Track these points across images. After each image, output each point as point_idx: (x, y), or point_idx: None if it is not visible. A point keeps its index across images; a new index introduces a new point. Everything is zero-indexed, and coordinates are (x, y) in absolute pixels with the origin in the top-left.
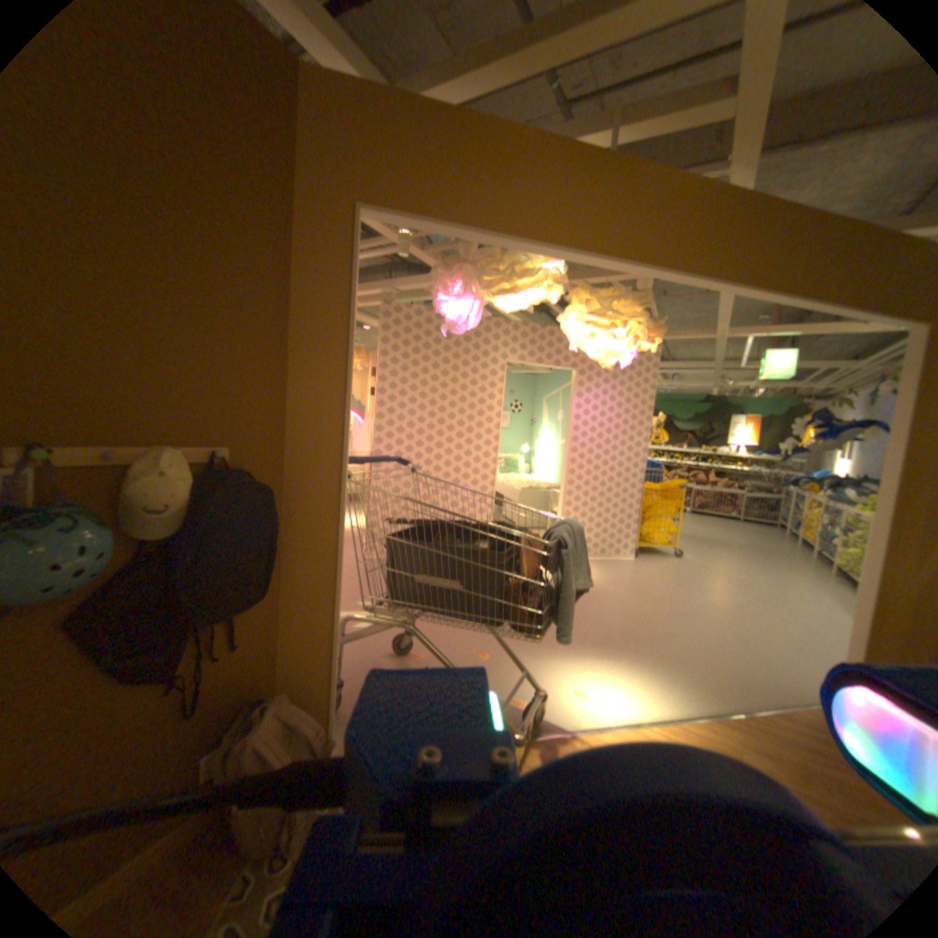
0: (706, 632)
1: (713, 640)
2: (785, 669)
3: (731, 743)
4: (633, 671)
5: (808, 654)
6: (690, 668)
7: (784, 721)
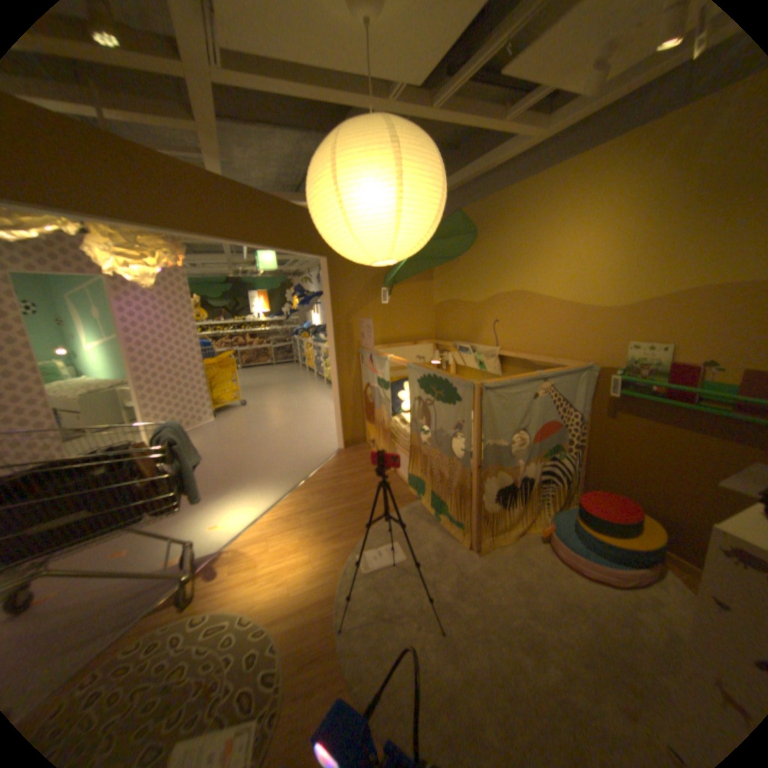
0: (275, 450)
1: (280, 452)
2: (316, 449)
3: (302, 500)
4: (242, 496)
5: (324, 436)
6: (273, 475)
7: (321, 475)
